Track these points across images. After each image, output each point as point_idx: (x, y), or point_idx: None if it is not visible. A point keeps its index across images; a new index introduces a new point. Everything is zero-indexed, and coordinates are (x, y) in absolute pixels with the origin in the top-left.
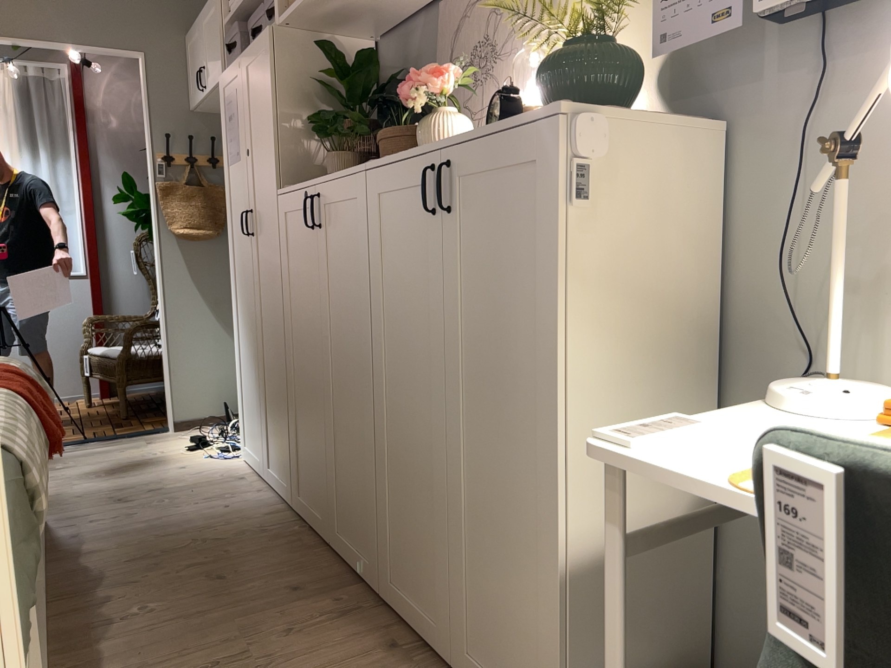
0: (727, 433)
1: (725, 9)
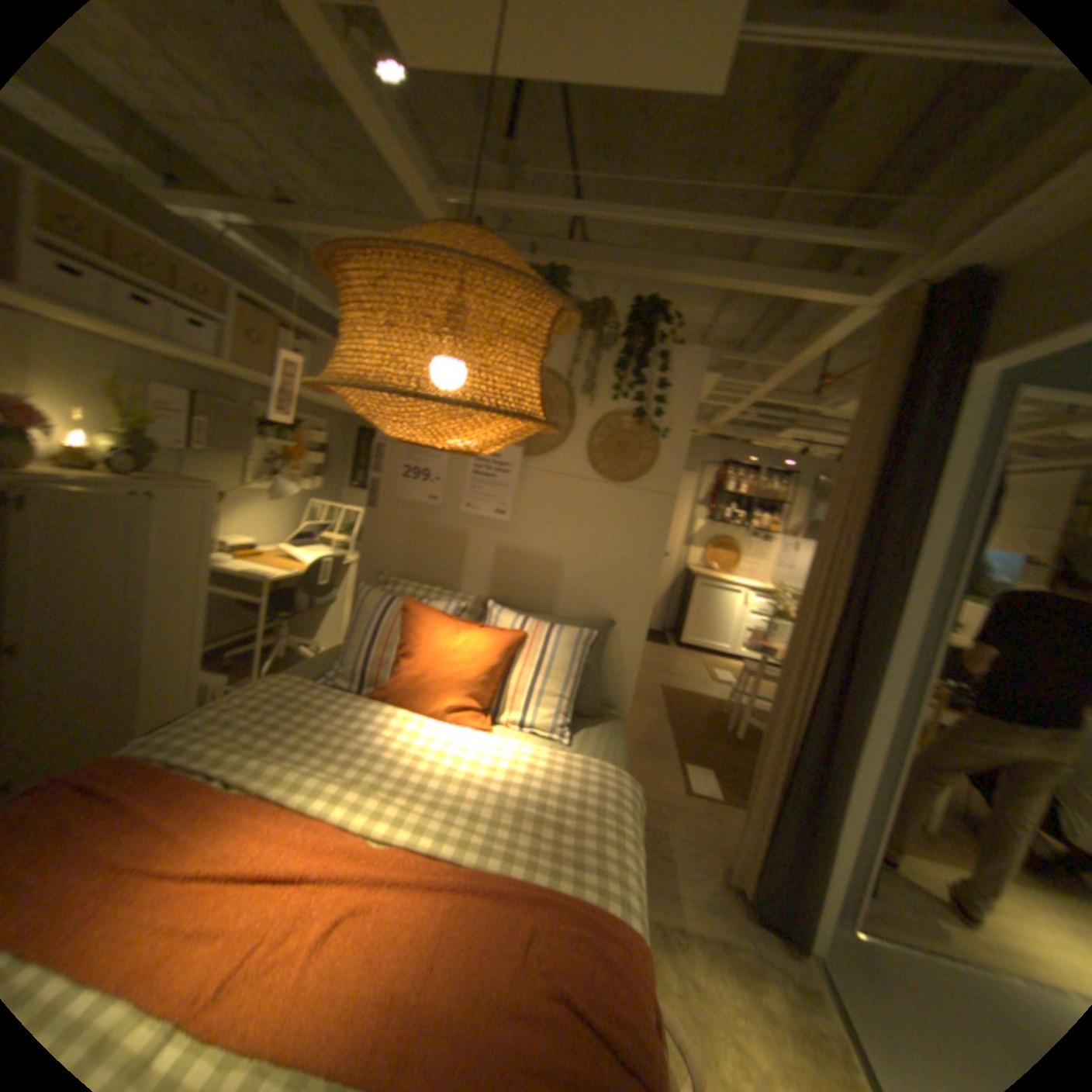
0: (241, 569)
1: (173, 439)
